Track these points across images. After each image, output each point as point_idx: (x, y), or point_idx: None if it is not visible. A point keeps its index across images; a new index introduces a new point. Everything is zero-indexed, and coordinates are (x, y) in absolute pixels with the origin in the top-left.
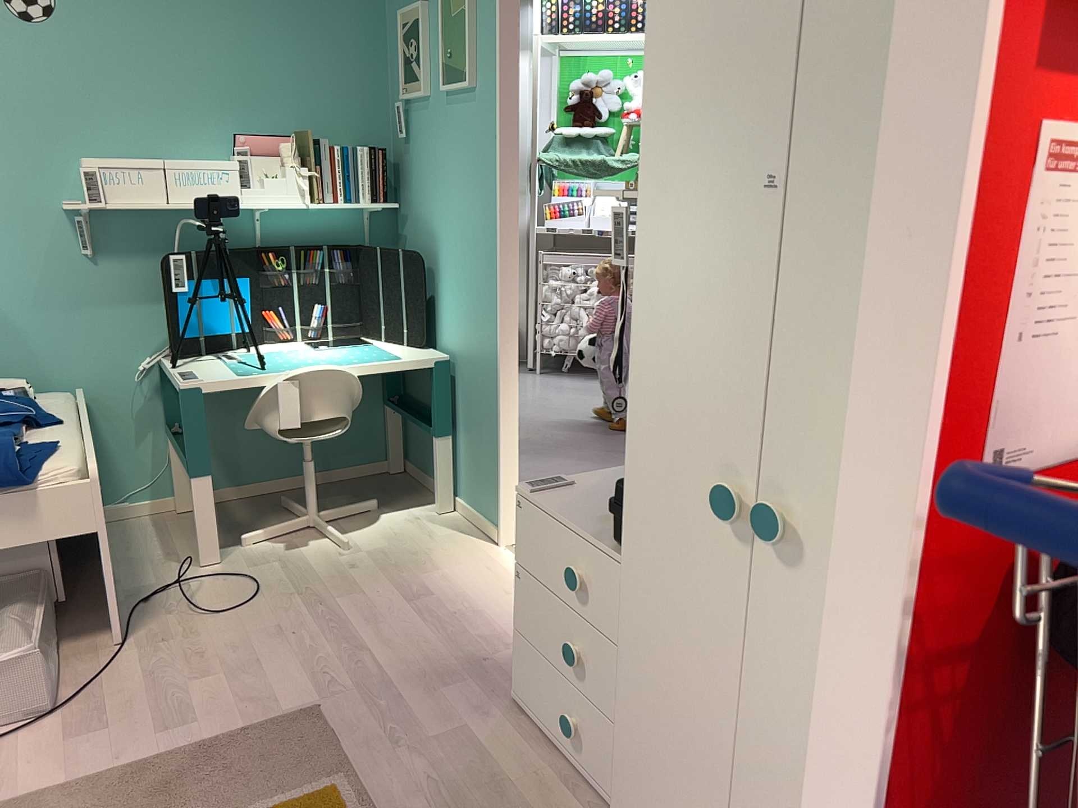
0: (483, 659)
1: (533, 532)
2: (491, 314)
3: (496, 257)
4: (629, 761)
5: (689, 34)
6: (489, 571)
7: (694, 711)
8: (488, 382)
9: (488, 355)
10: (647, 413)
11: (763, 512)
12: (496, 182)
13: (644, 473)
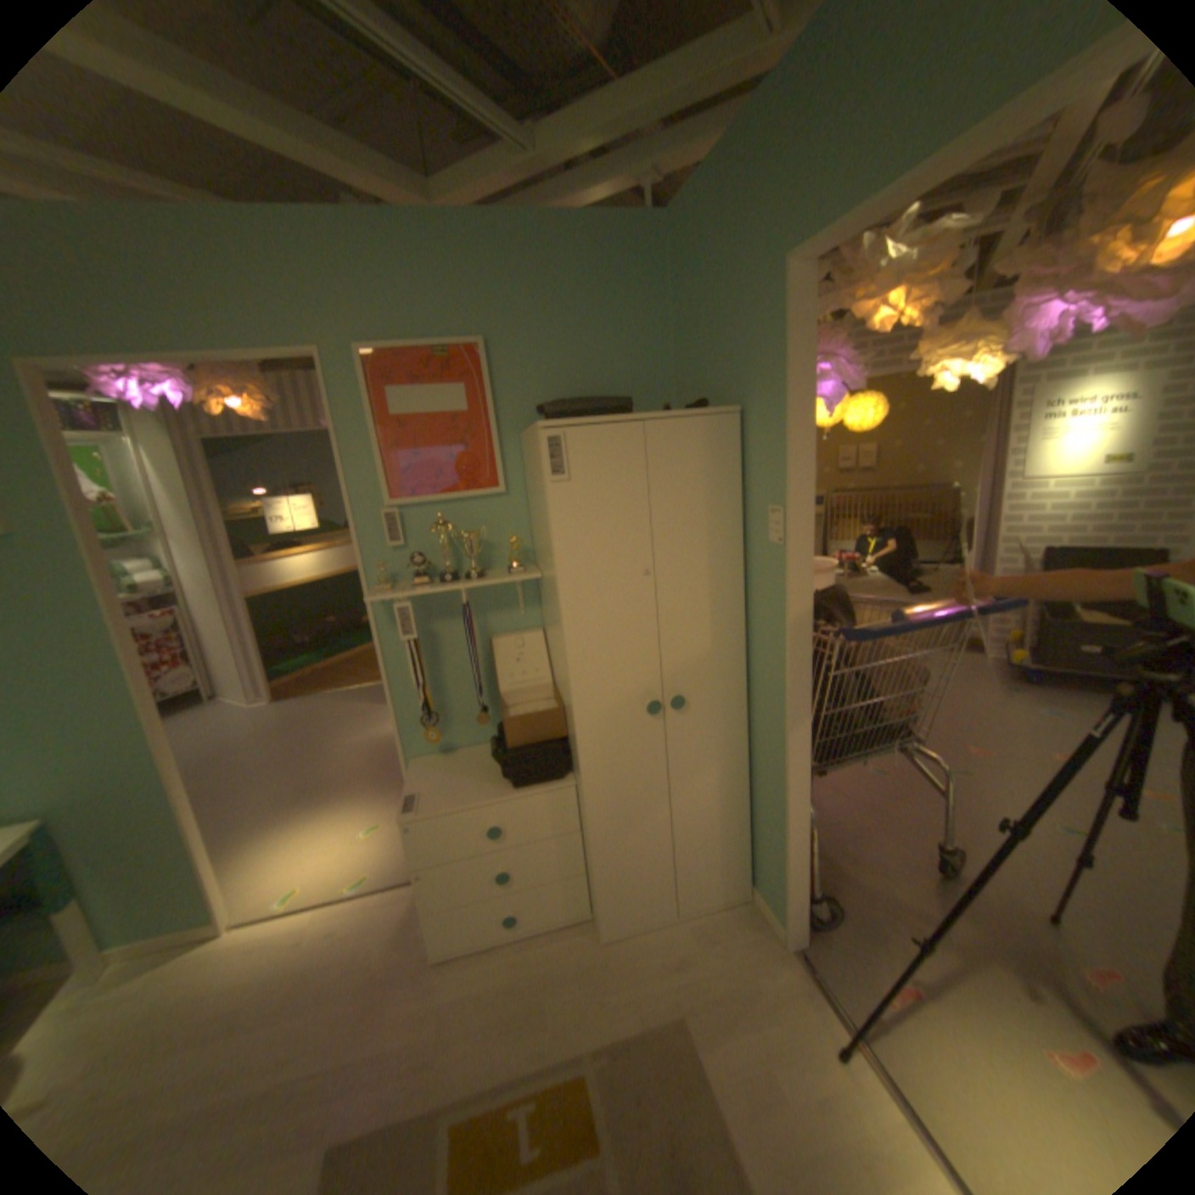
0: (368, 981)
1: (429, 839)
2: (128, 746)
3: (124, 692)
4: (604, 873)
5: (585, 519)
6: (250, 954)
7: (643, 812)
8: (144, 809)
9: (134, 785)
10: (586, 699)
11: (673, 702)
12: (99, 622)
13: (589, 728)
